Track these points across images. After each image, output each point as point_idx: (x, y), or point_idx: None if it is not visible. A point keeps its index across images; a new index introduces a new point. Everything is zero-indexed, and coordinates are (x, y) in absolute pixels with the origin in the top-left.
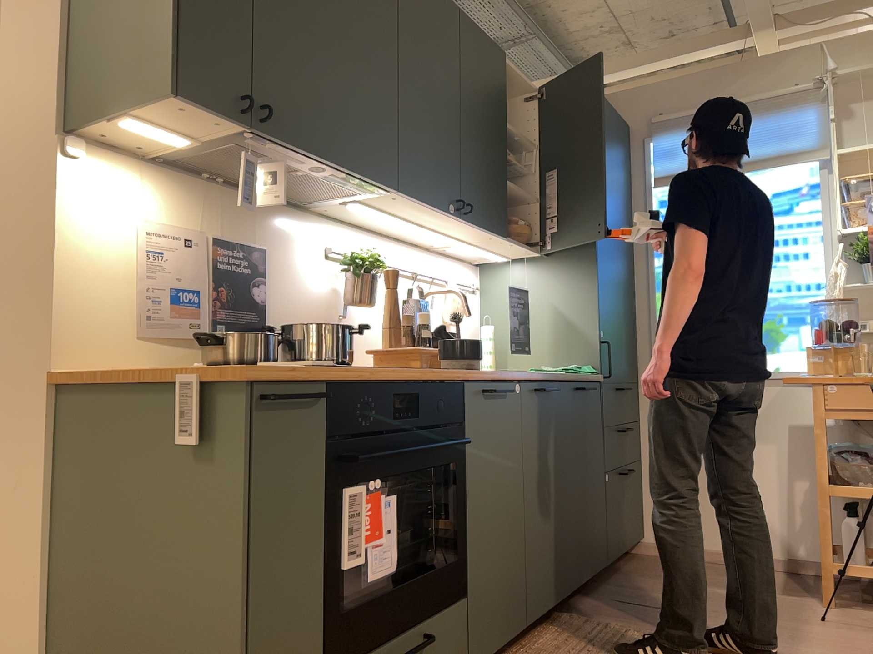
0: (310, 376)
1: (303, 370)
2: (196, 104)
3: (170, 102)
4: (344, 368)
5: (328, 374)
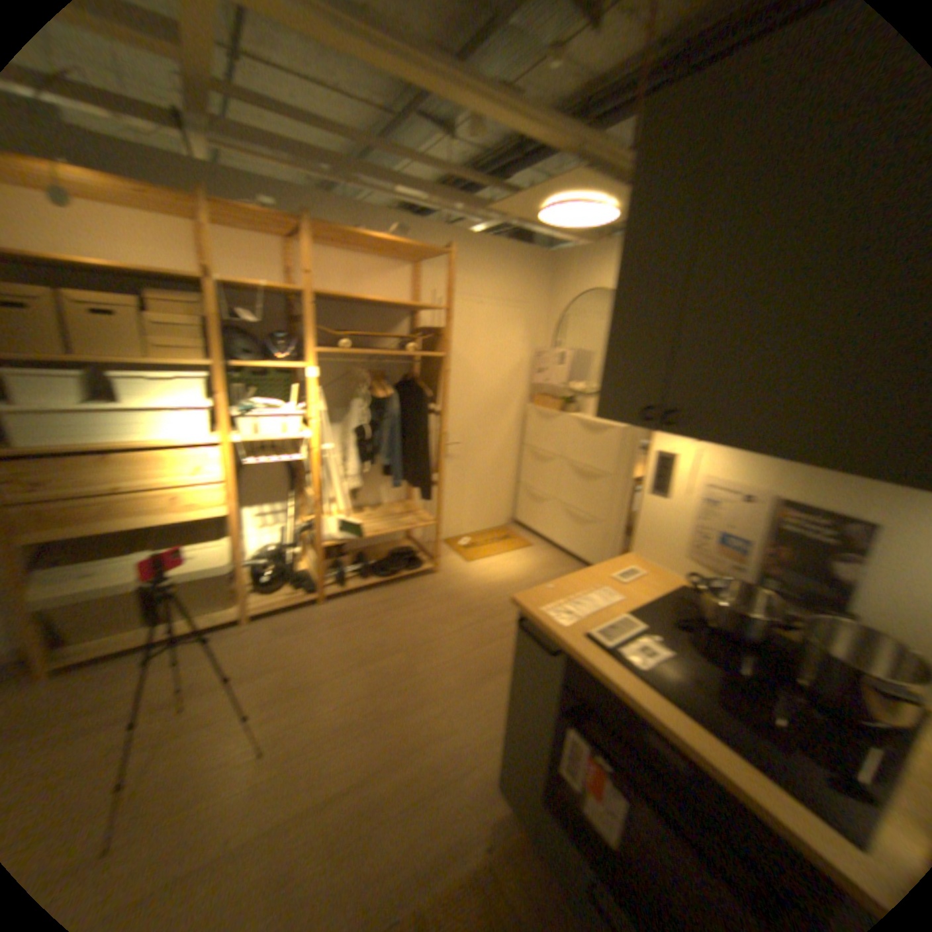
0: (548, 634)
1: (560, 630)
2: (613, 418)
3: (604, 417)
4: (610, 660)
5: (561, 644)
